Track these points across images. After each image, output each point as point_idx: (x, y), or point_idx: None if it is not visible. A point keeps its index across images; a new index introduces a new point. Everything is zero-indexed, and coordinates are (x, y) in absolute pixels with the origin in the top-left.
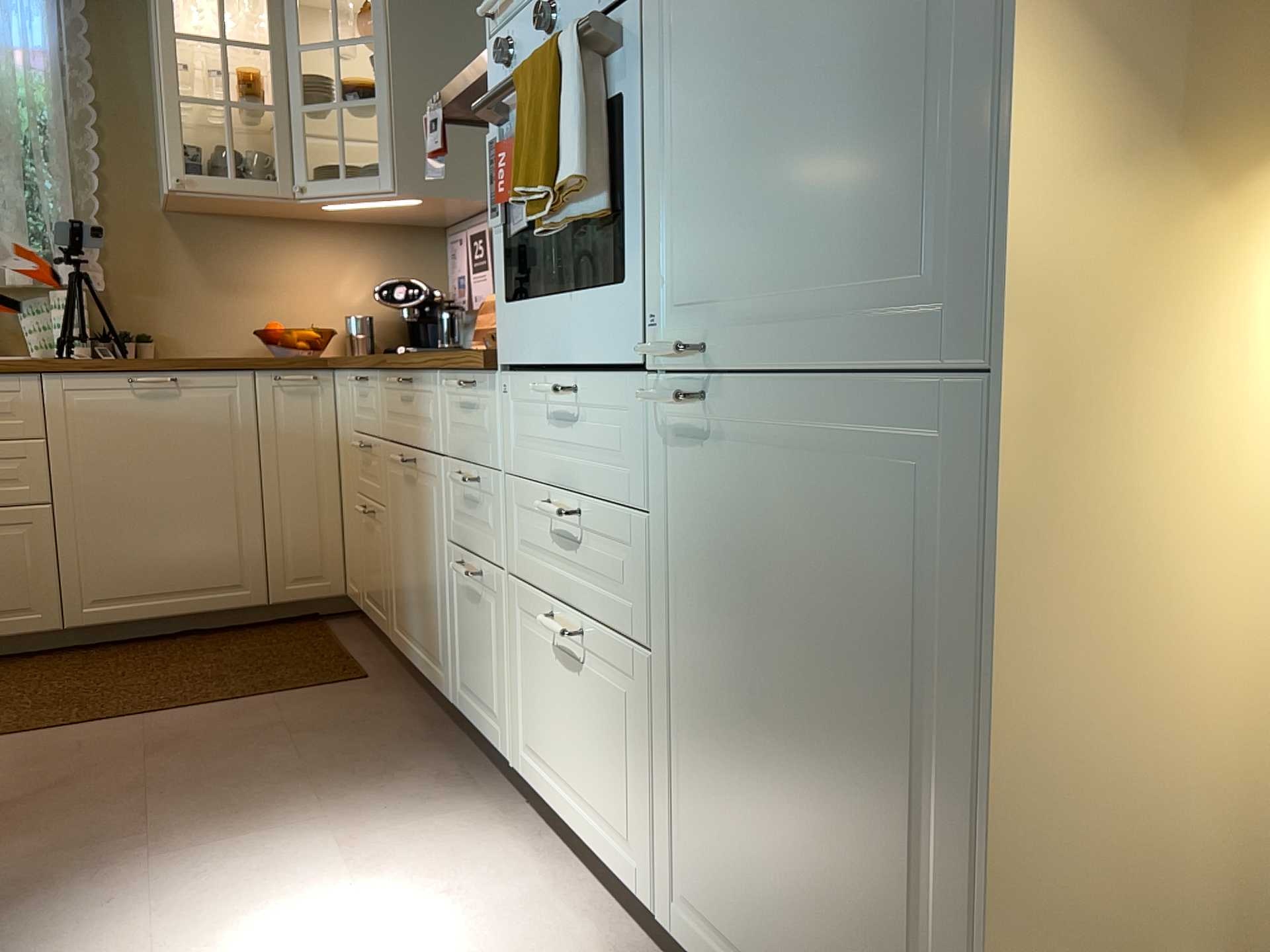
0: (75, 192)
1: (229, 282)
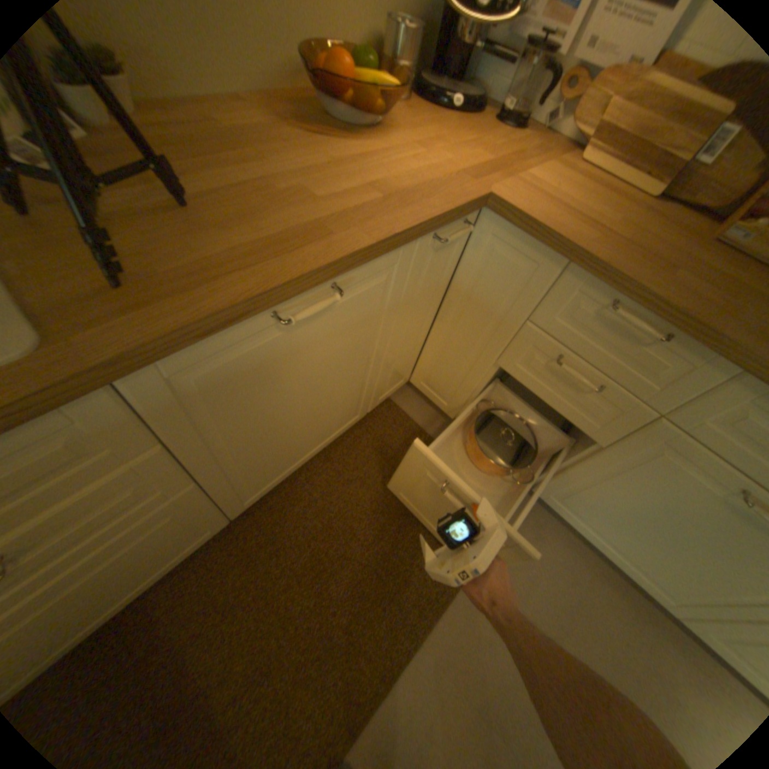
0: None
1: None
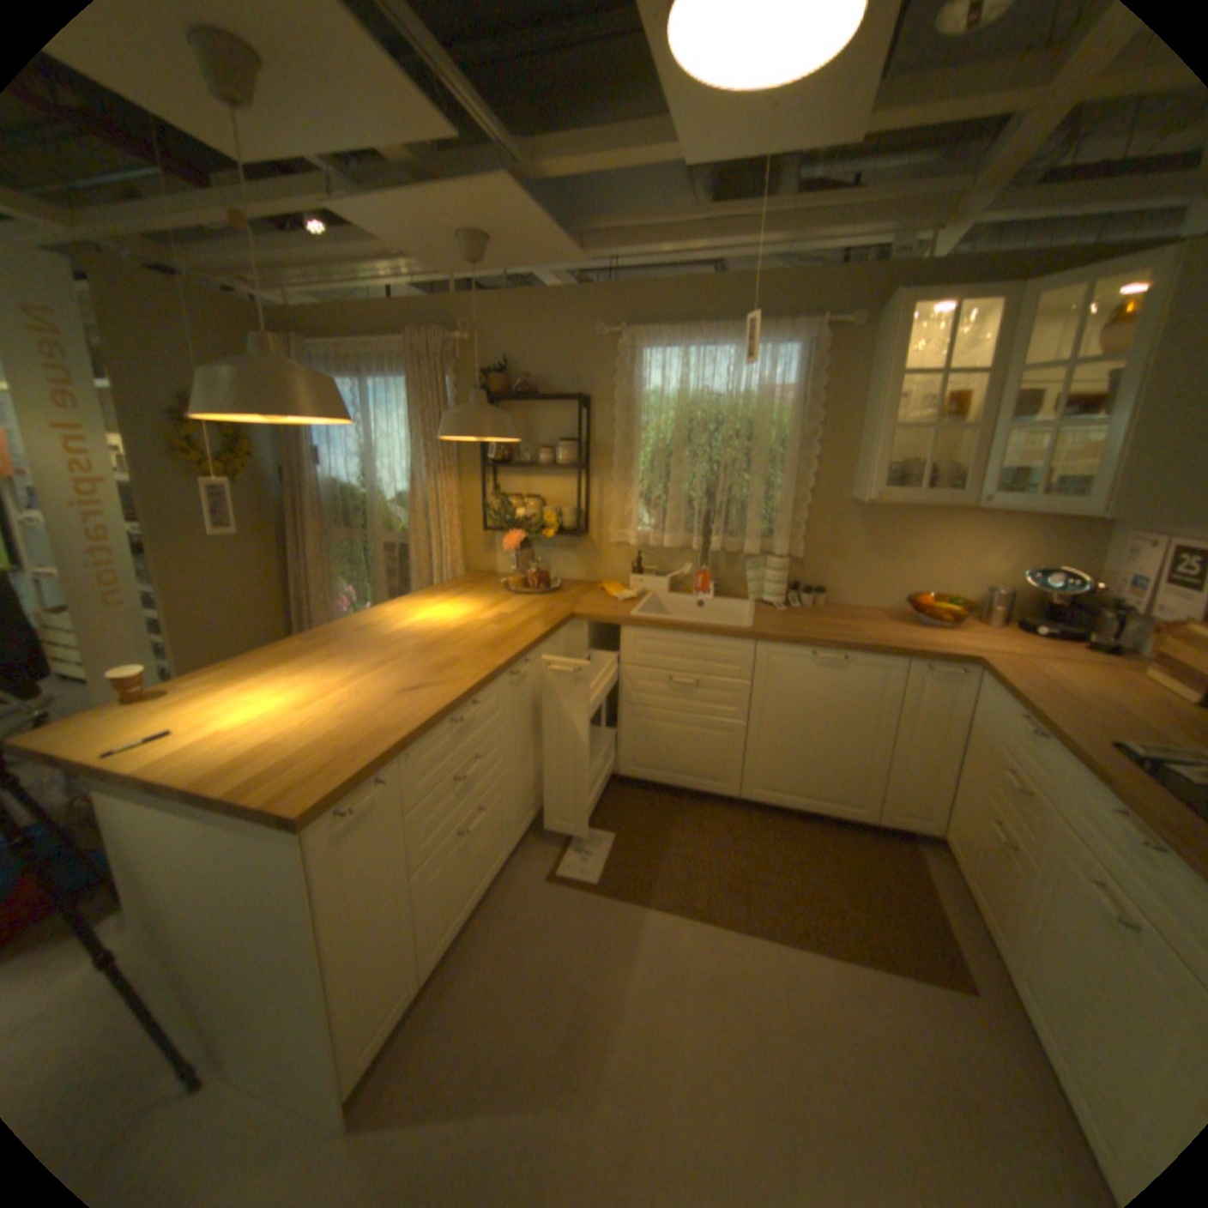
0: (795, 487)
1: (891, 552)
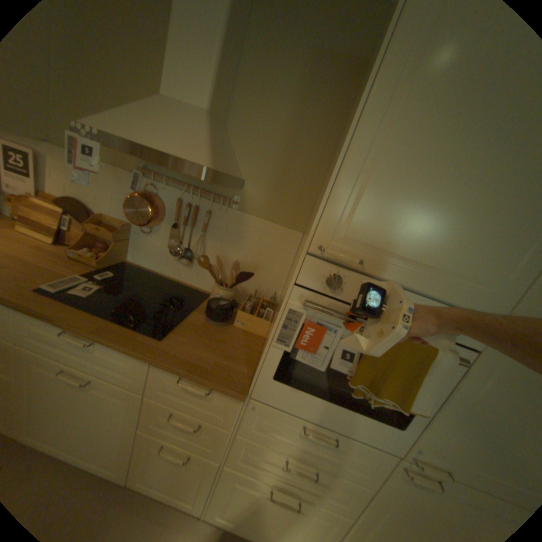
0: None
1: None
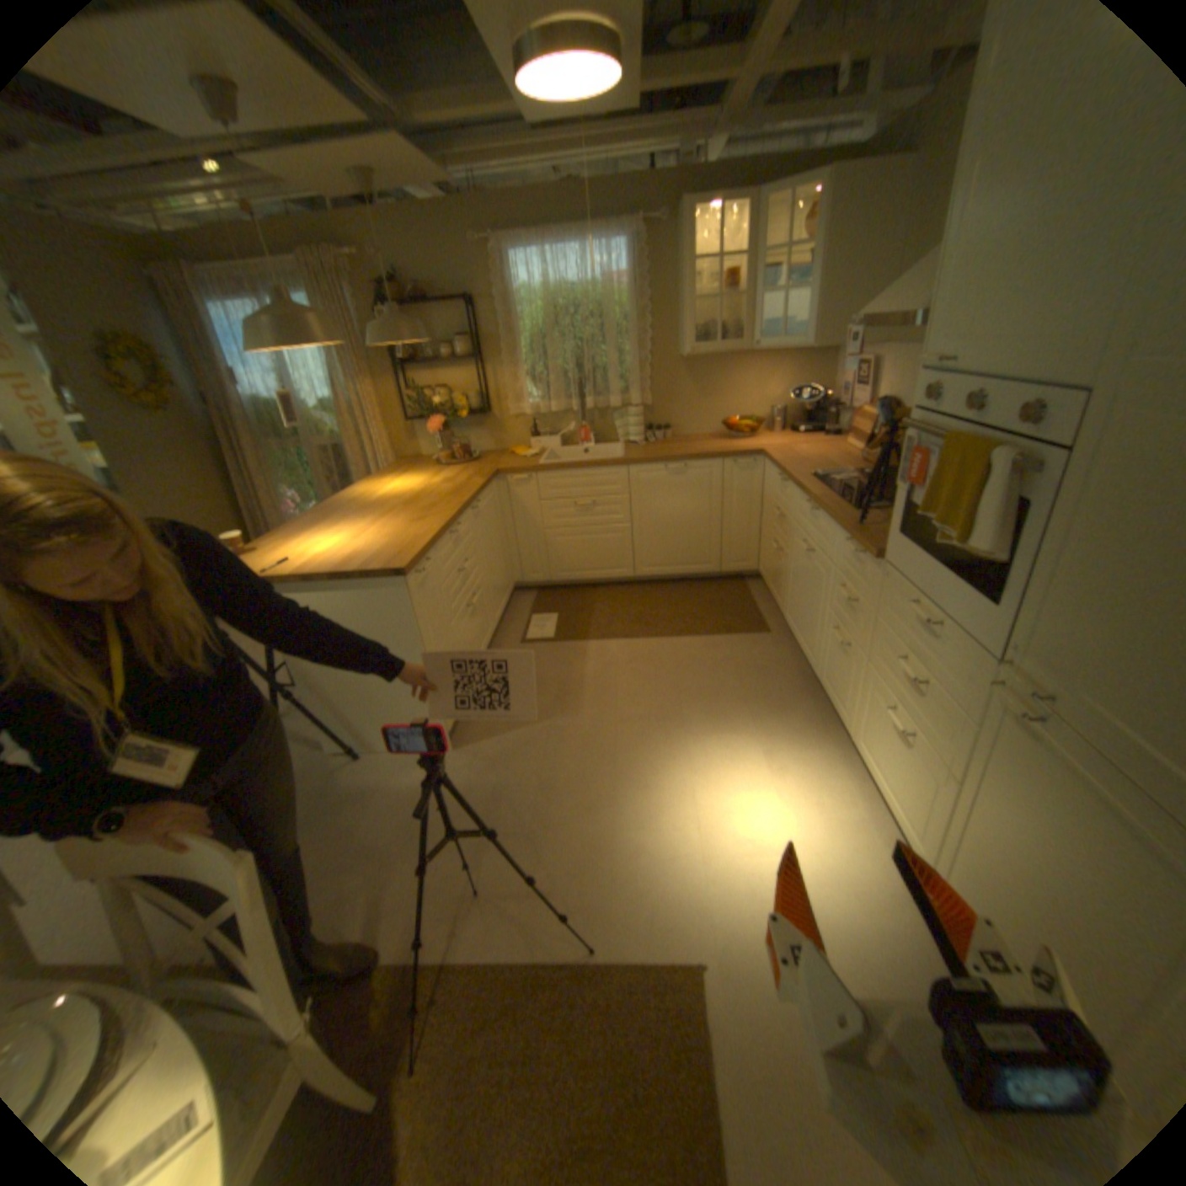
0: (637, 352)
1: (708, 392)
